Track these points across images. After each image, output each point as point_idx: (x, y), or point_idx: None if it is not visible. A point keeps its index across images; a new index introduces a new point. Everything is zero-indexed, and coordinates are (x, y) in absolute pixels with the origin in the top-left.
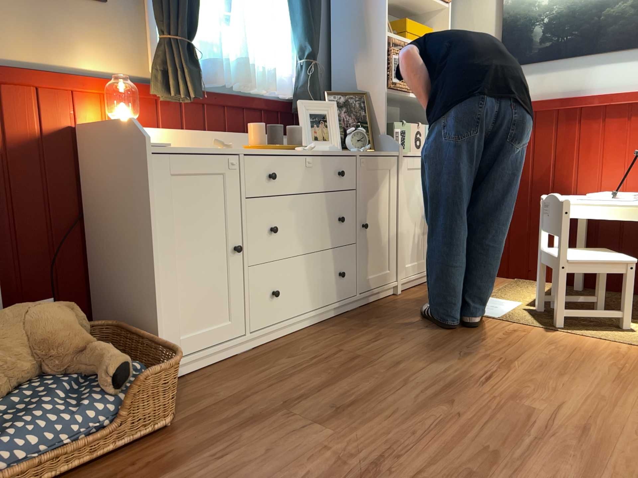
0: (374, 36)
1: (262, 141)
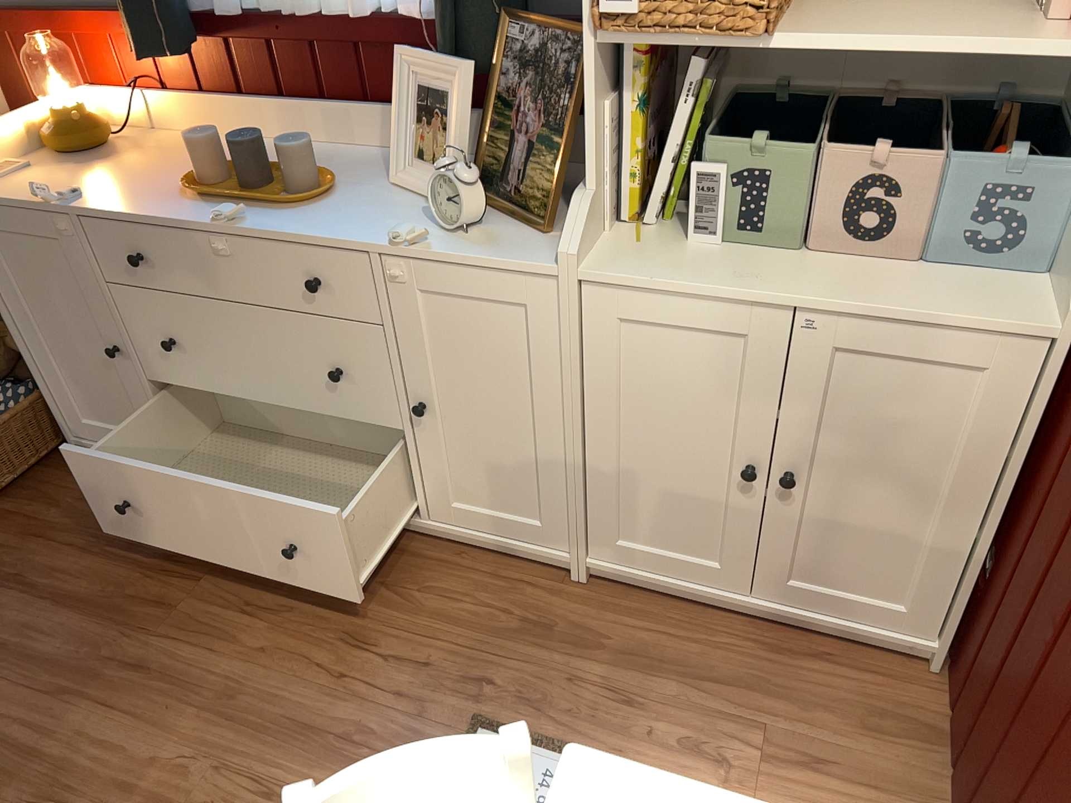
0: None
1: (213, 176)
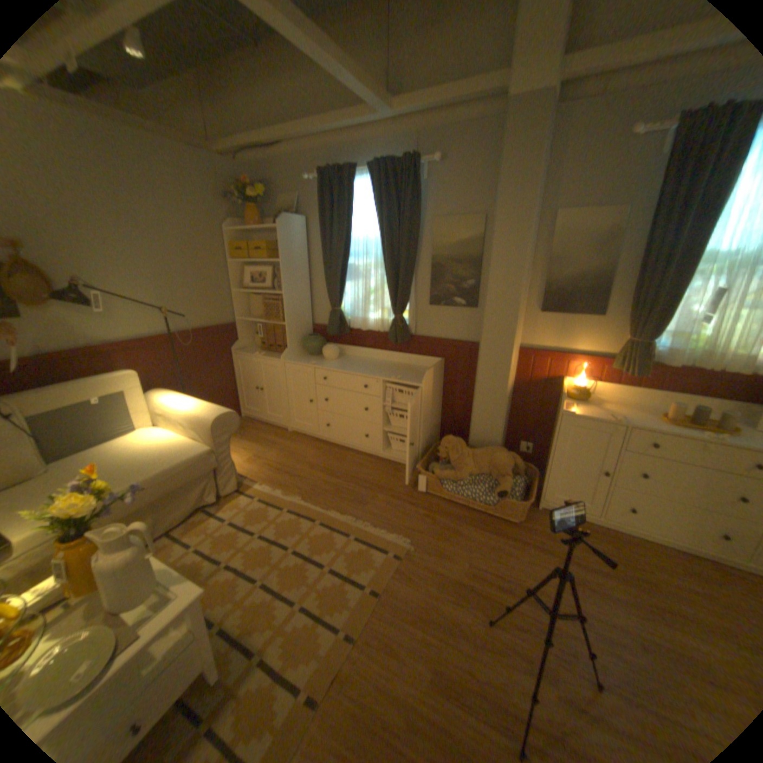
0: None
1: (679, 418)
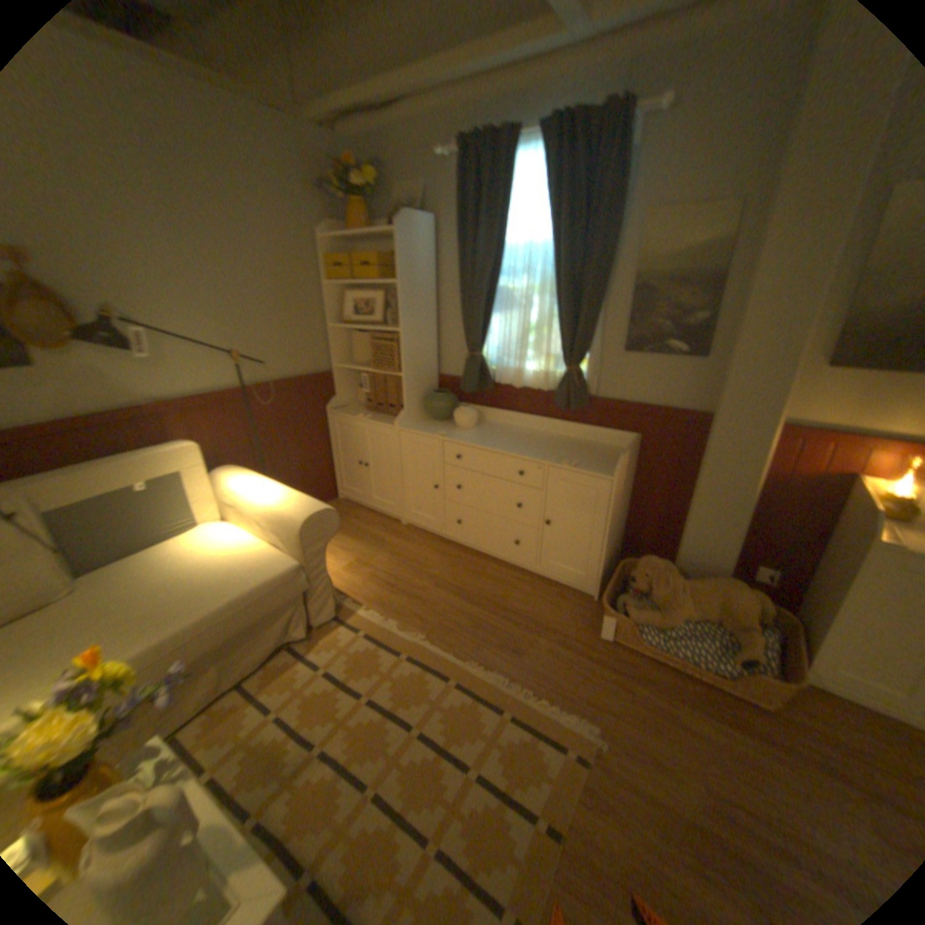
0: None
1: None
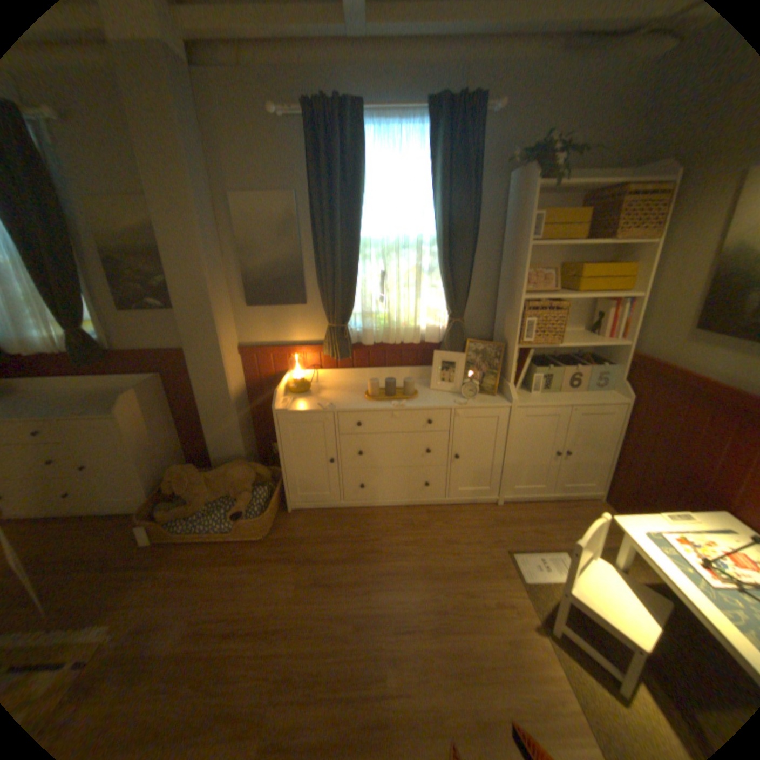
0: (516, 297)
1: (375, 393)
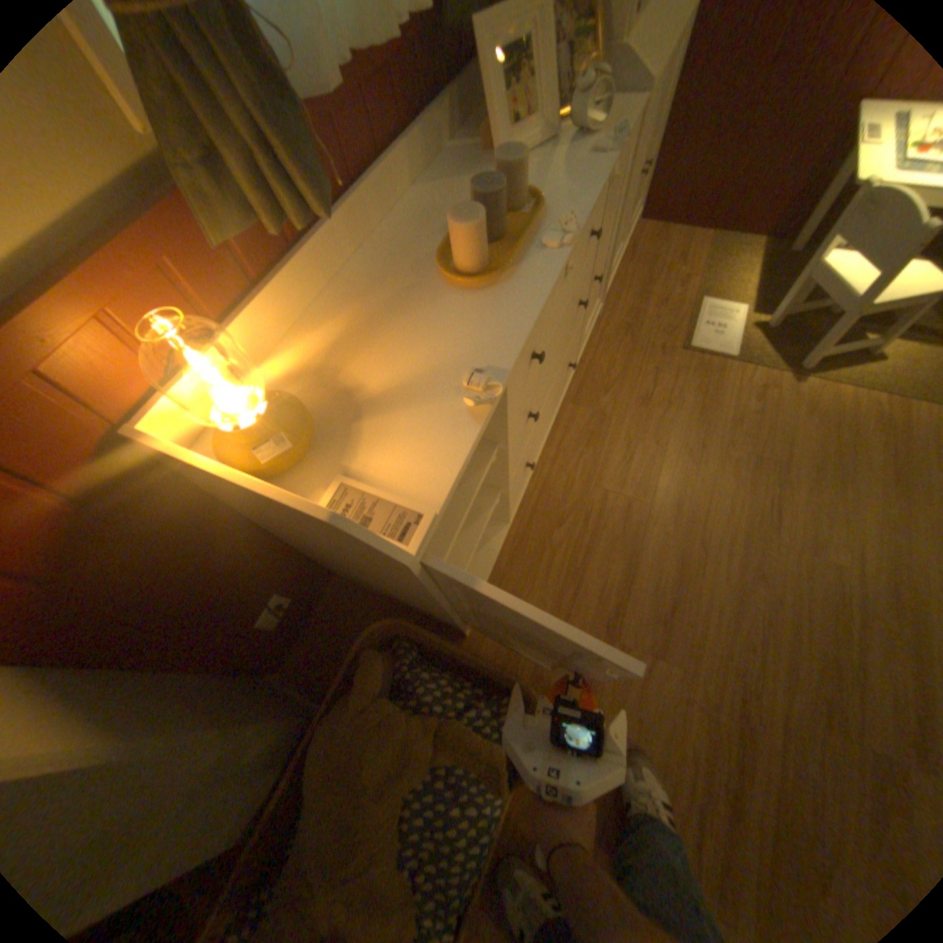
0: None
1: (483, 249)
